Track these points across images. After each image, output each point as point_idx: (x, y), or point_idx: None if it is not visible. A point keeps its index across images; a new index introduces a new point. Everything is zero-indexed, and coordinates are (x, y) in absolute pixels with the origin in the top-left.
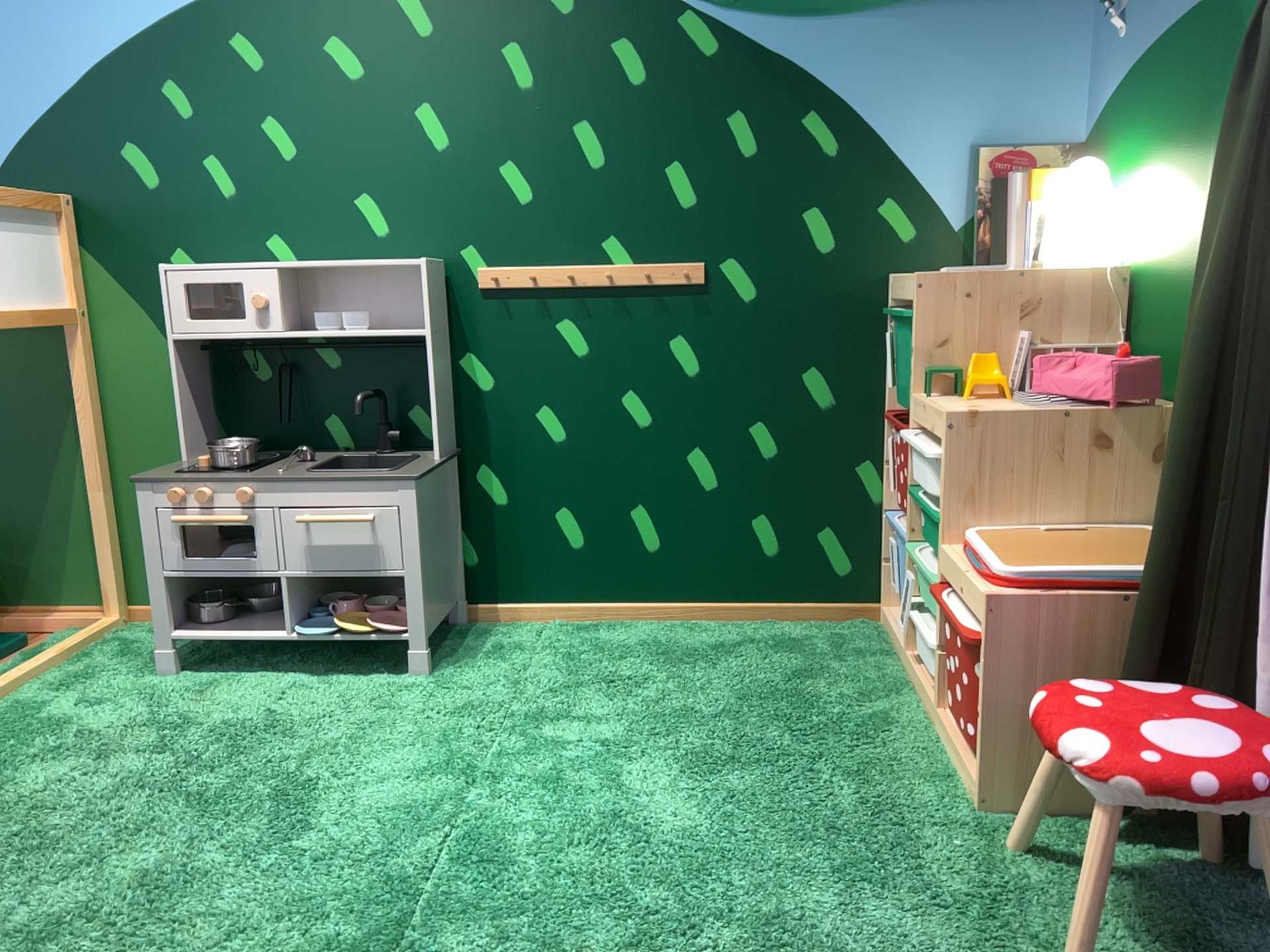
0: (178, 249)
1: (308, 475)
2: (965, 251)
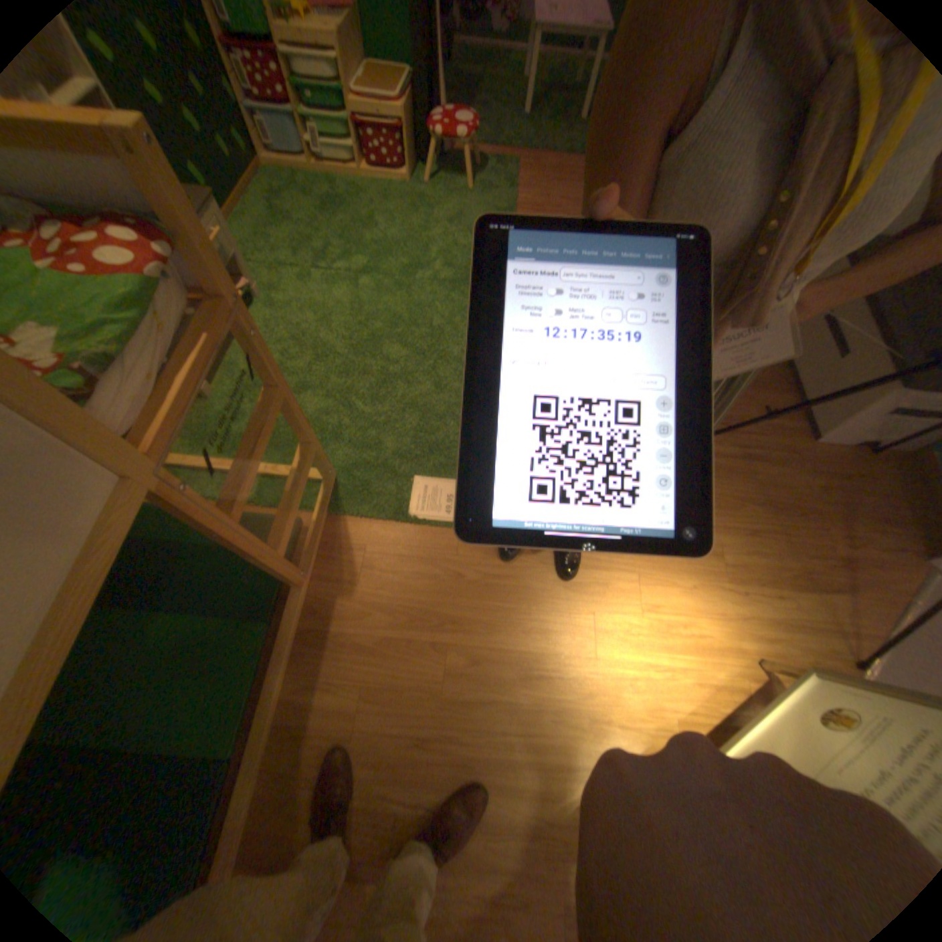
0: None
1: None
2: None
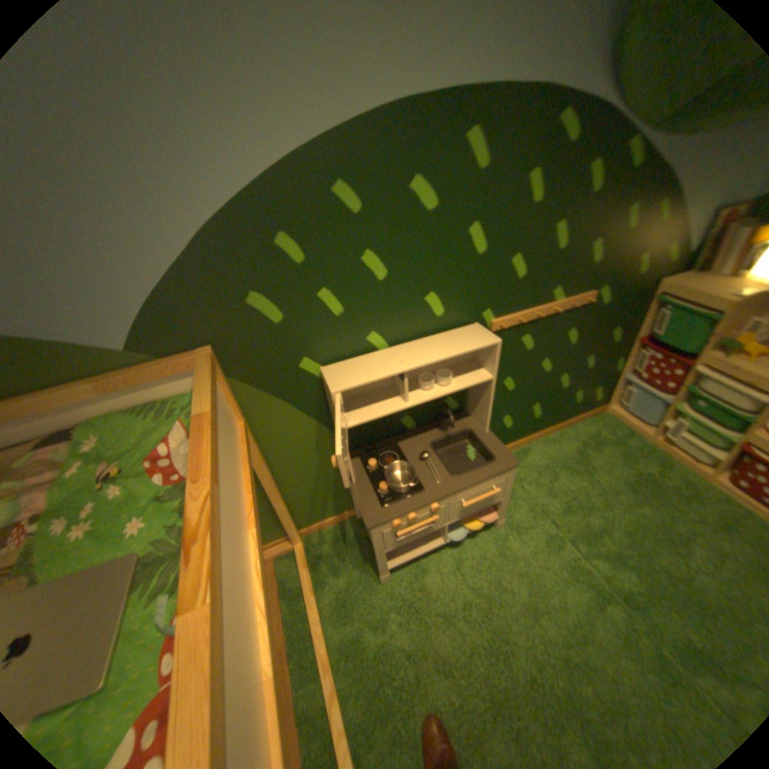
0: (305, 358)
1: (465, 484)
2: (691, 262)
